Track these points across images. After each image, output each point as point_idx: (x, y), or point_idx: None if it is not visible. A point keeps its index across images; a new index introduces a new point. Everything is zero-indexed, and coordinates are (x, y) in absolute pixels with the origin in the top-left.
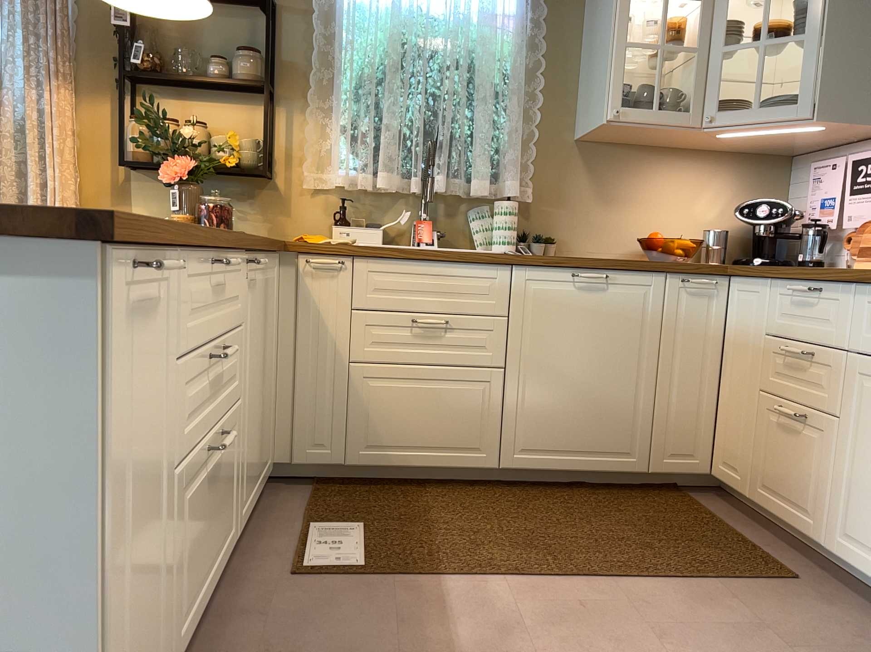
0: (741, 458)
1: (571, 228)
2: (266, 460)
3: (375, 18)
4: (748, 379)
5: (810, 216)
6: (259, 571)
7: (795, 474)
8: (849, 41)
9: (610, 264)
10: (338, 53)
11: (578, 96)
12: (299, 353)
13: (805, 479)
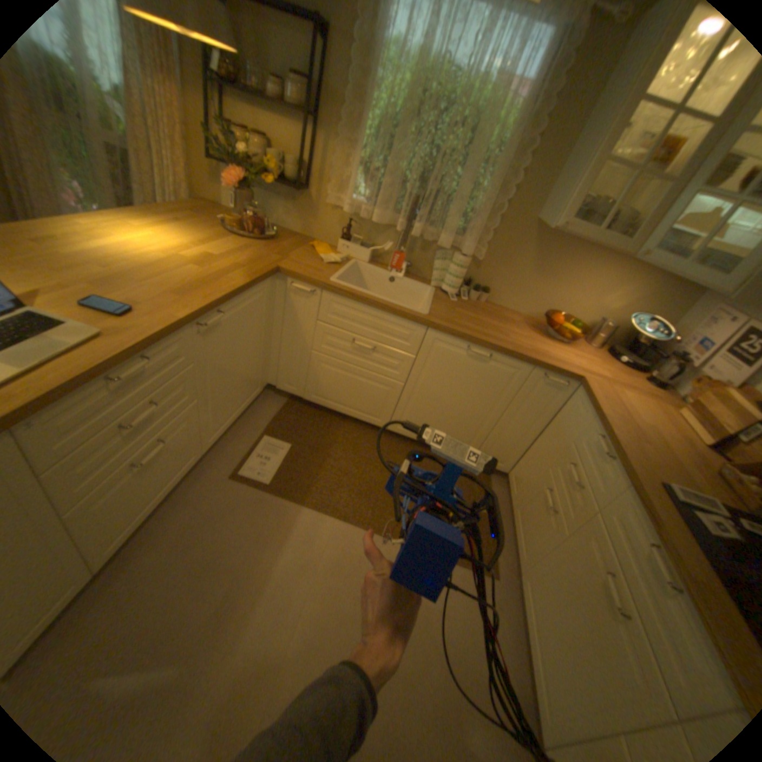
0: (522, 486)
1: (505, 285)
2: (252, 393)
3: (404, 59)
4: (550, 454)
5: (688, 343)
6: (217, 468)
7: (535, 529)
8: None
9: (495, 349)
10: (368, 88)
11: (556, 180)
12: (283, 336)
13: (536, 538)
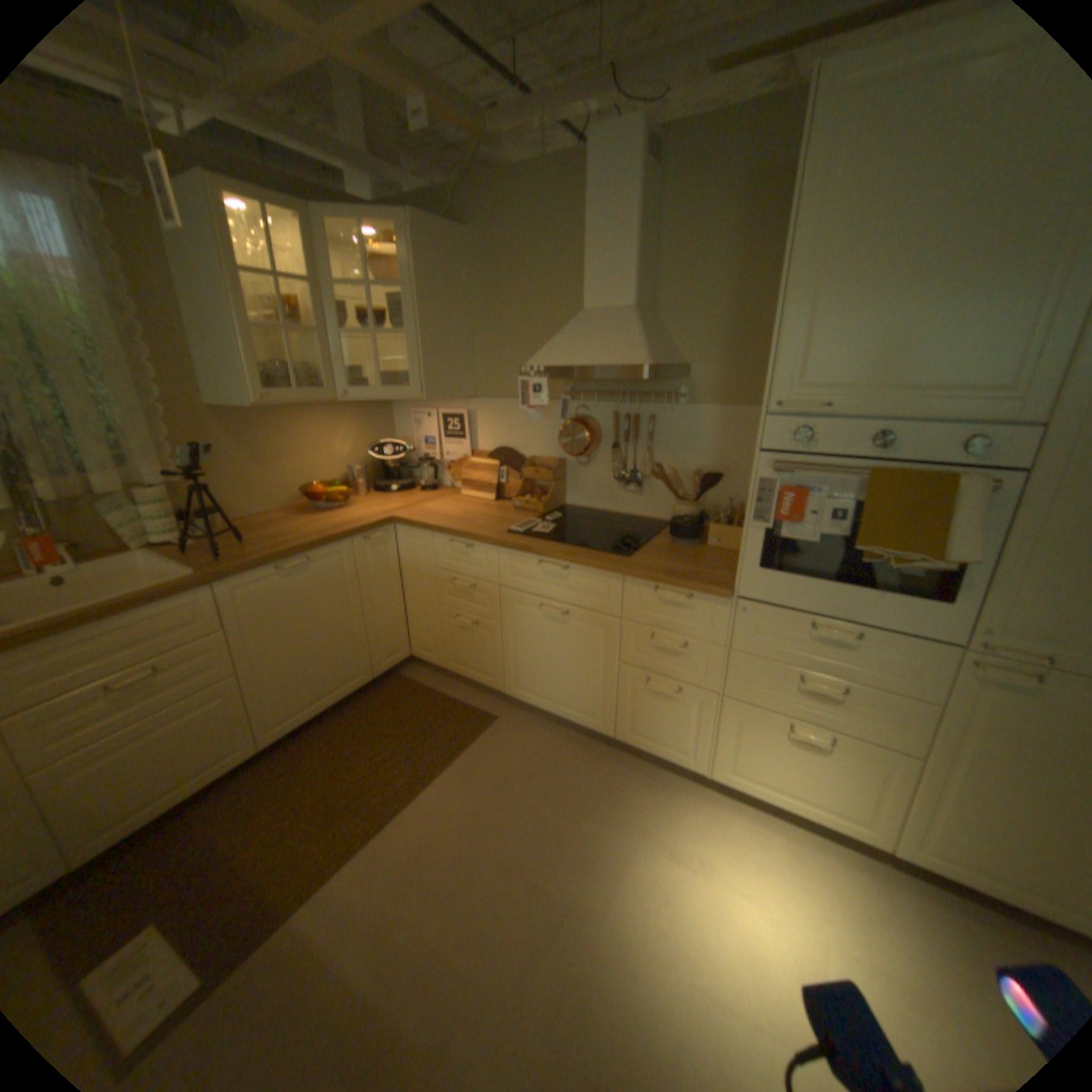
0: (432, 644)
1: (227, 492)
2: None
3: None
4: (426, 595)
5: (416, 448)
6: None
7: (475, 653)
8: (432, 337)
9: (305, 548)
10: None
11: (190, 360)
12: None
13: (483, 656)
